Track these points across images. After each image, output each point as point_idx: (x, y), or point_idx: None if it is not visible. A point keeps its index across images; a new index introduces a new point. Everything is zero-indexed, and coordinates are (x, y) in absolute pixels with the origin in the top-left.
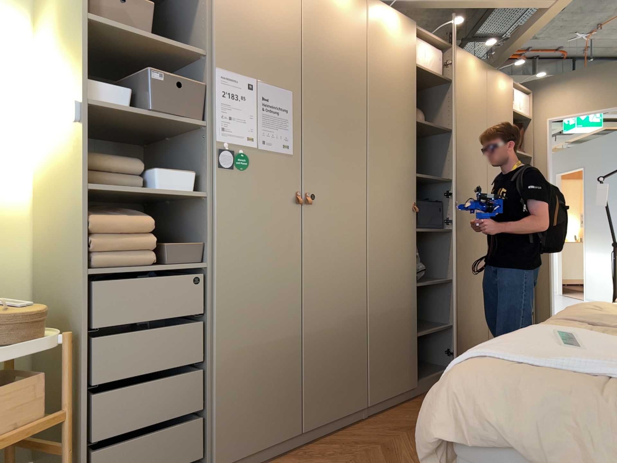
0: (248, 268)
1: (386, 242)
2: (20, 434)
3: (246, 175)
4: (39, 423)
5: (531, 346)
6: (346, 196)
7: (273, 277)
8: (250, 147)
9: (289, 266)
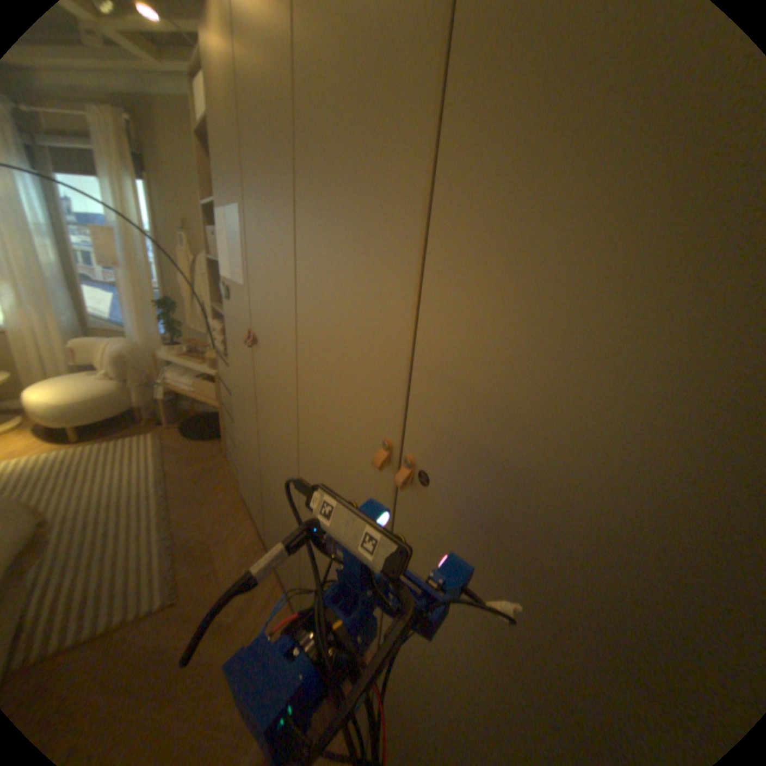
0: (237, 385)
1: (319, 470)
2: (205, 401)
3: (230, 307)
4: (212, 403)
5: None
6: (276, 353)
7: (245, 404)
8: (229, 281)
9: (250, 402)
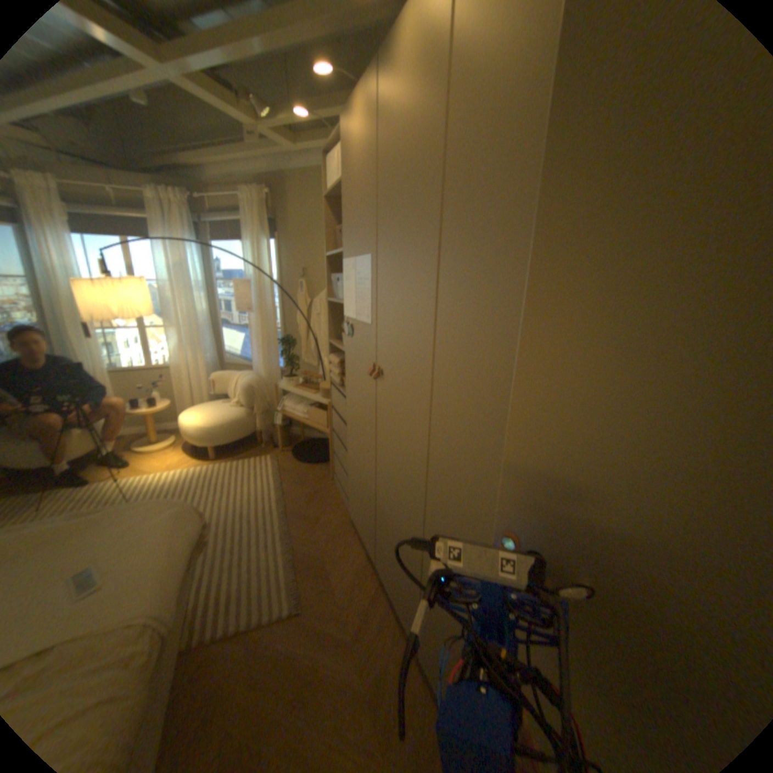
0: (354, 414)
1: (454, 498)
2: (317, 428)
3: (352, 343)
4: (323, 429)
5: (119, 536)
6: (405, 385)
7: (362, 431)
8: (353, 320)
9: (369, 430)
